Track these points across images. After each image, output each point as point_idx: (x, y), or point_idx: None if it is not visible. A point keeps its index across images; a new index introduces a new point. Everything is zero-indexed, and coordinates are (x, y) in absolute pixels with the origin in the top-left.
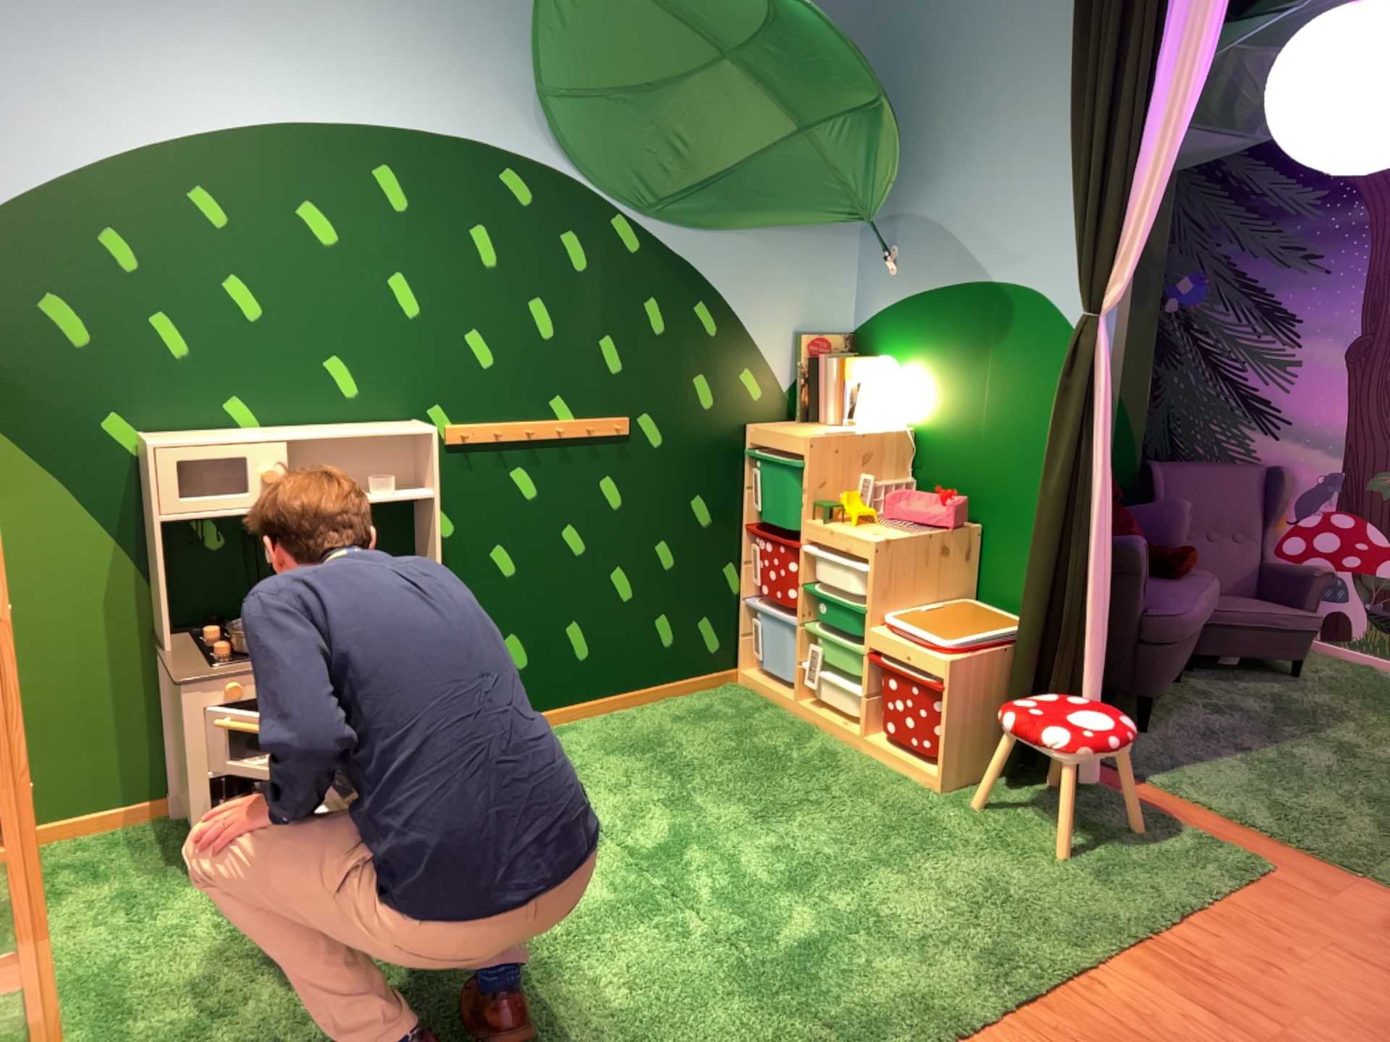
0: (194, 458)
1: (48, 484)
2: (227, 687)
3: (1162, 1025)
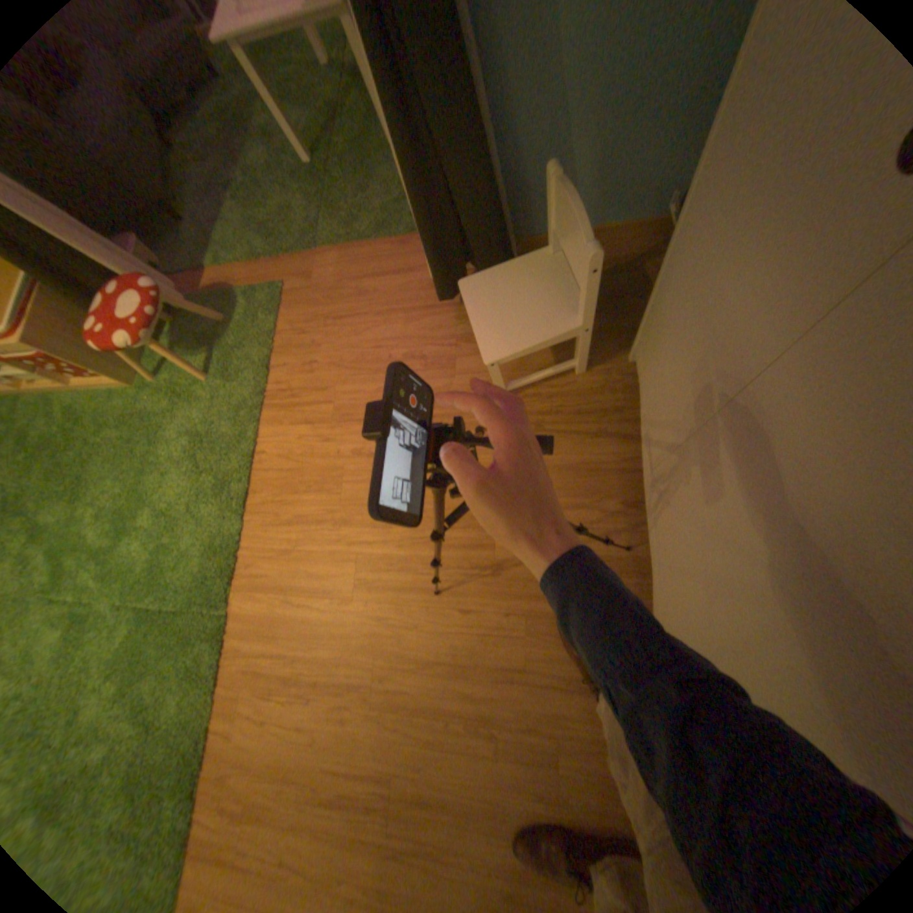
0: None
1: None
2: None
3: (292, 455)
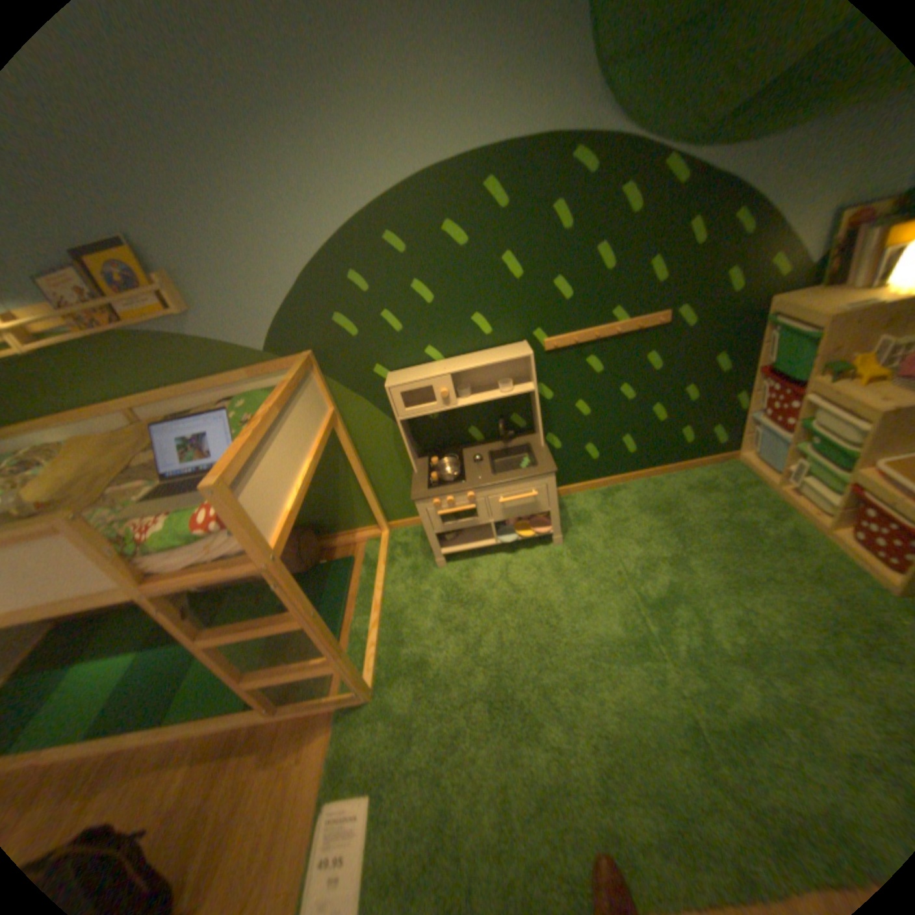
0: (406, 390)
1: (358, 401)
2: (433, 502)
3: None
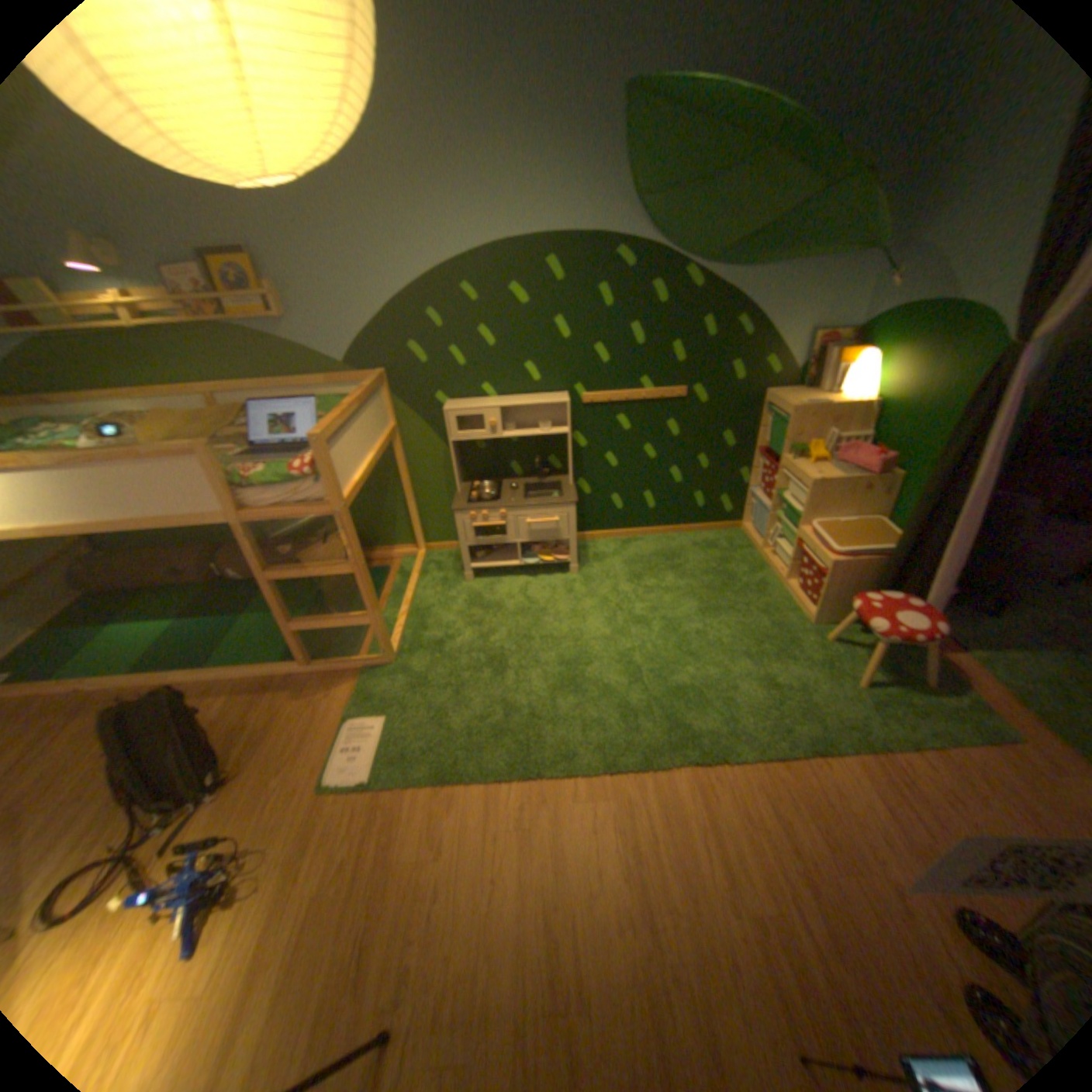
0: (462, 416)
1: (418, 422)
2: (471, 515)
3: (849, 805)
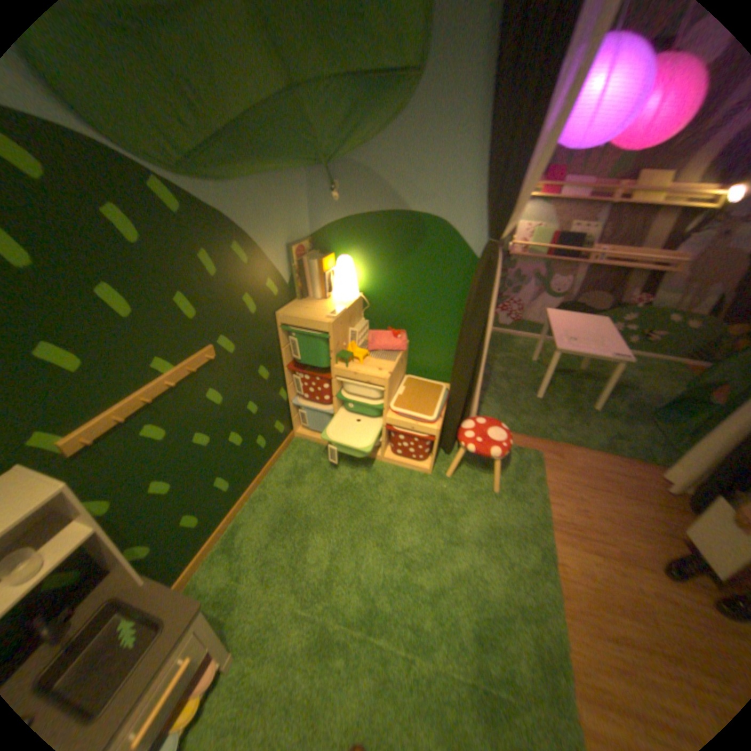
0: None
1: None
2: None
3: (595, 576)
